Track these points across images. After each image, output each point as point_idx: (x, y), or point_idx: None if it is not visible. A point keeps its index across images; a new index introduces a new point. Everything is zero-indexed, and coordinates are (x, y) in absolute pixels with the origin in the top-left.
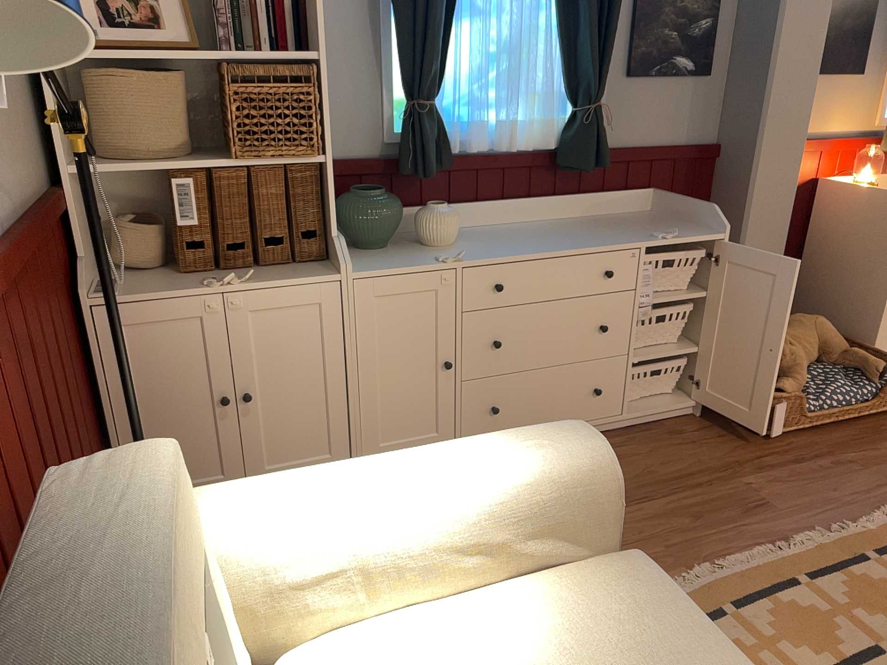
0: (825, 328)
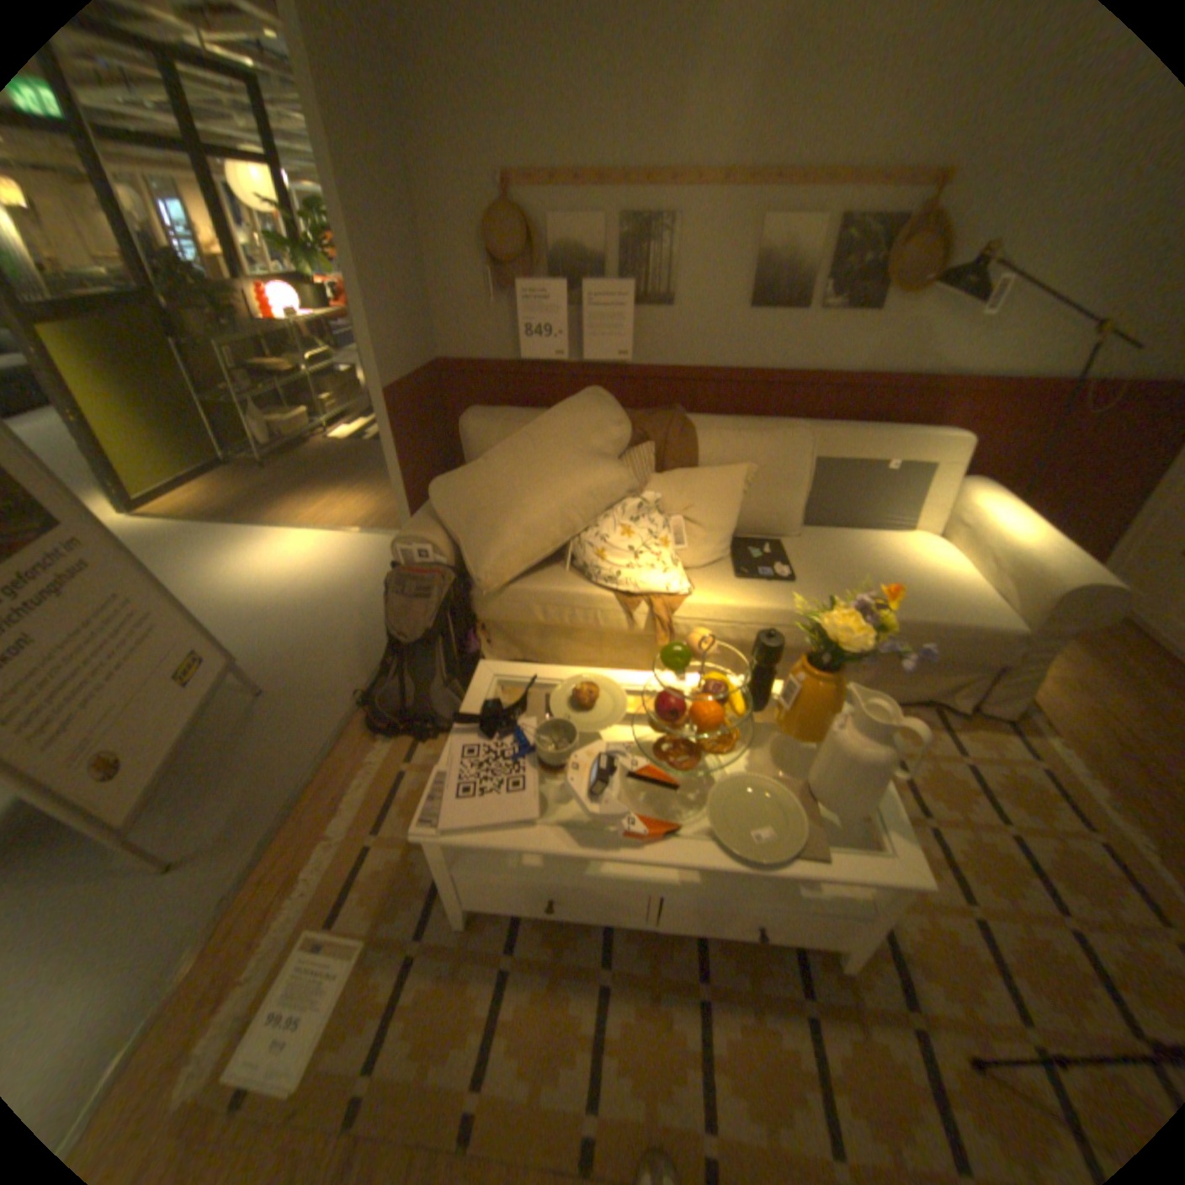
0: None
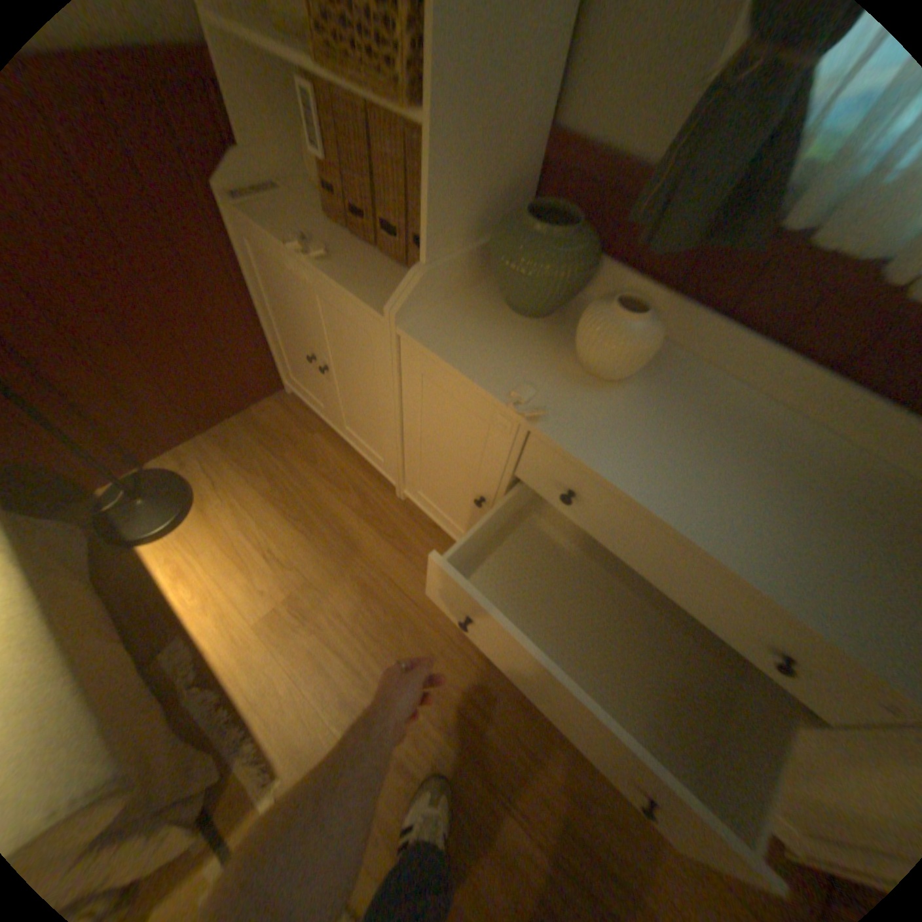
0: None
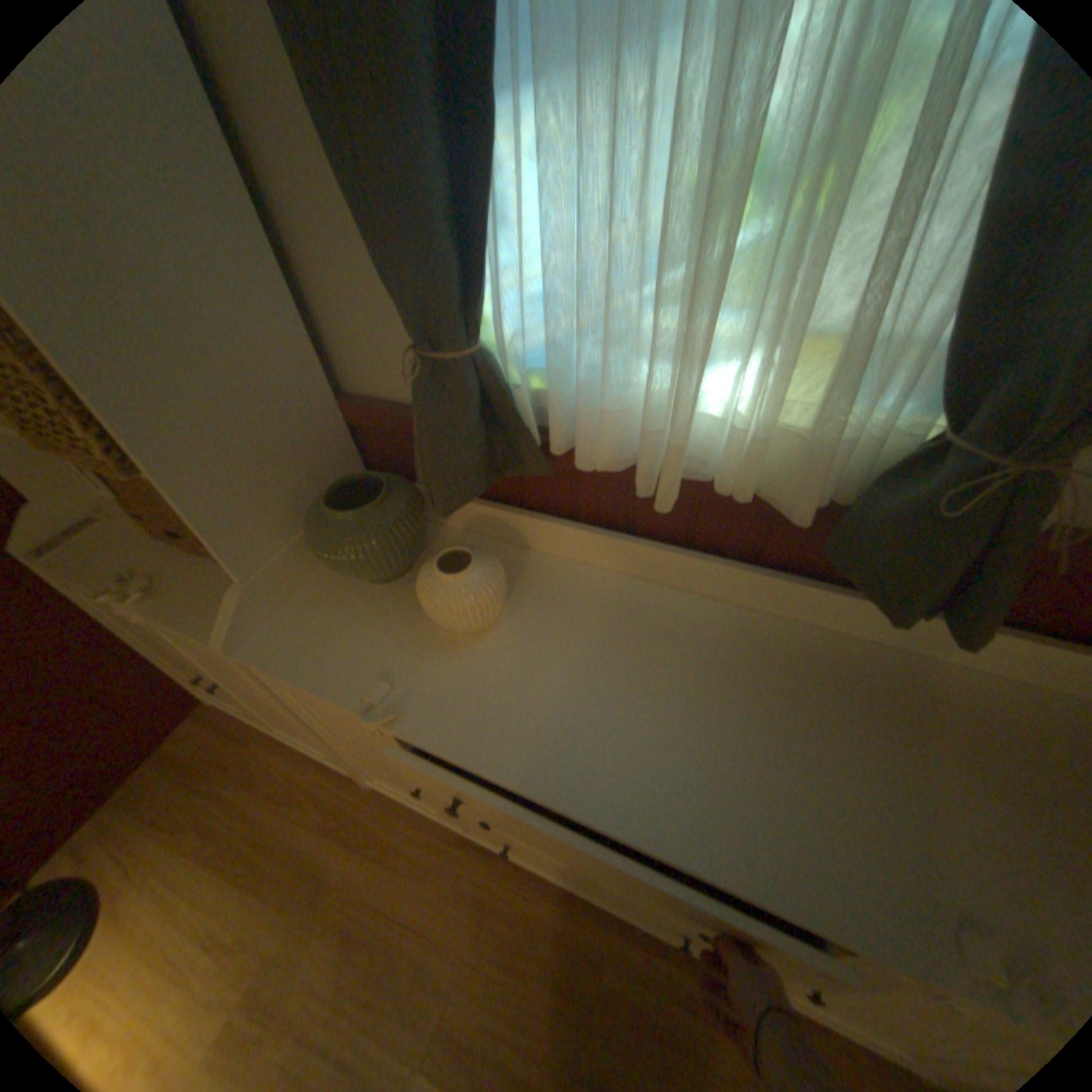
0: None
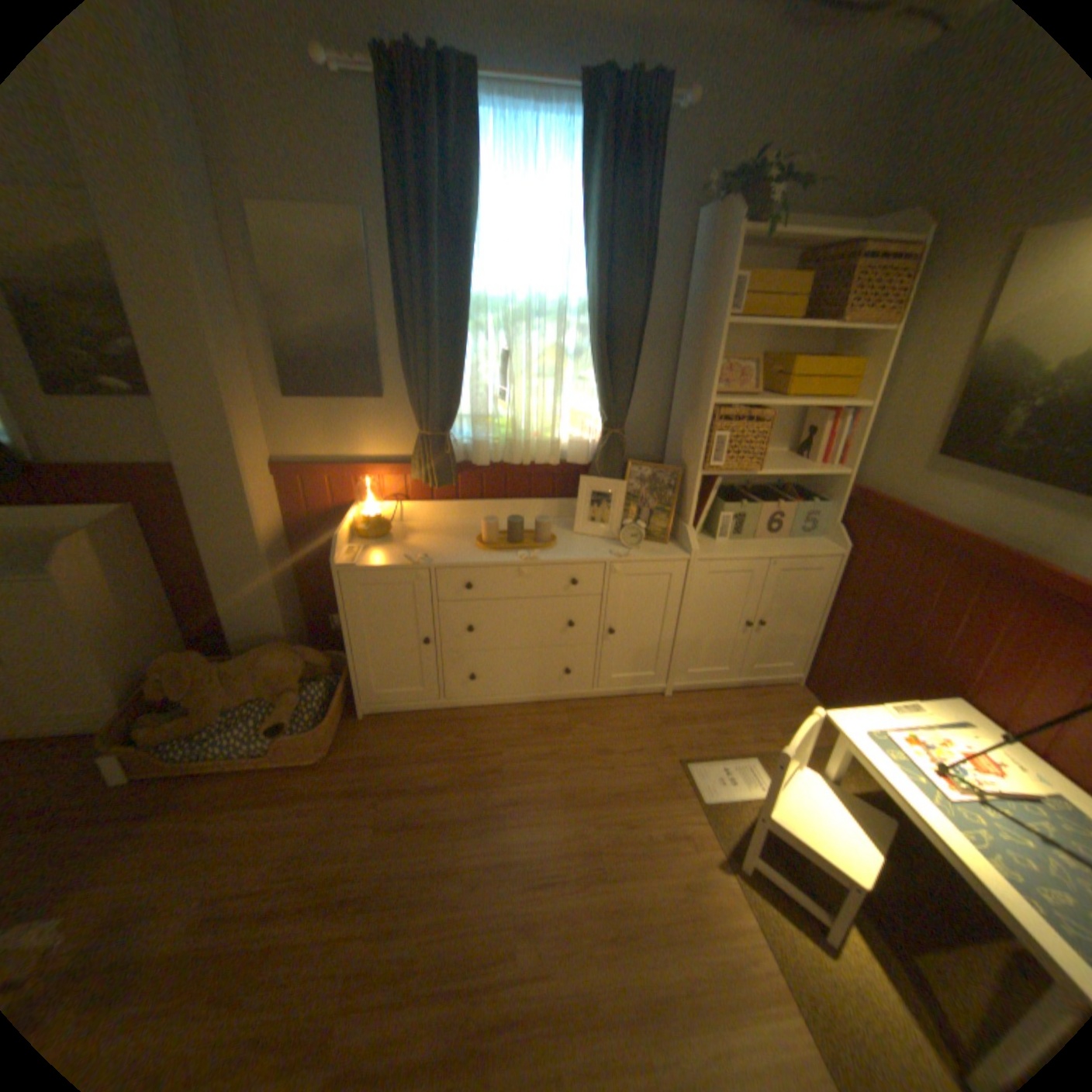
0: (268, 669)
